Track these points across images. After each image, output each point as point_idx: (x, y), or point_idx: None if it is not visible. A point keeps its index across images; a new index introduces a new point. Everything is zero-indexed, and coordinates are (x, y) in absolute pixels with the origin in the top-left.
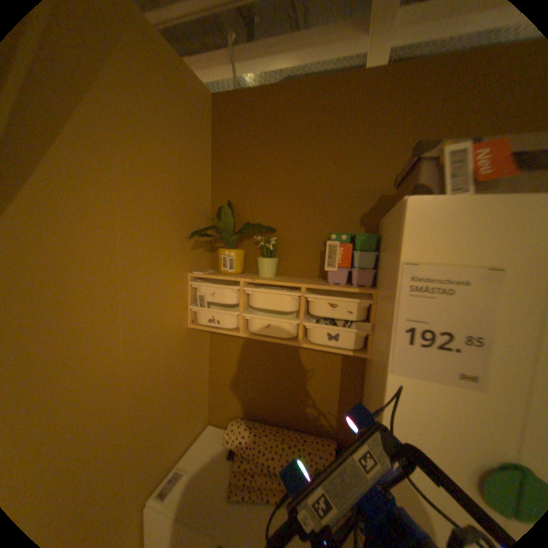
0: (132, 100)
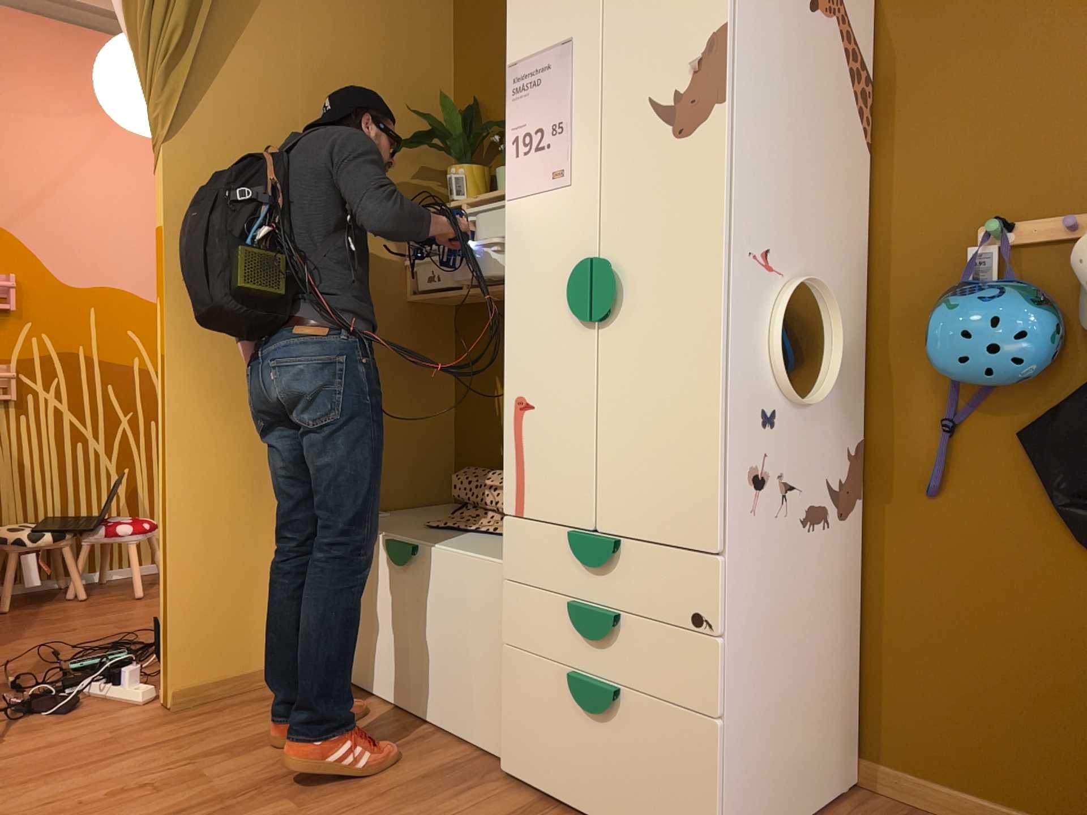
0: None
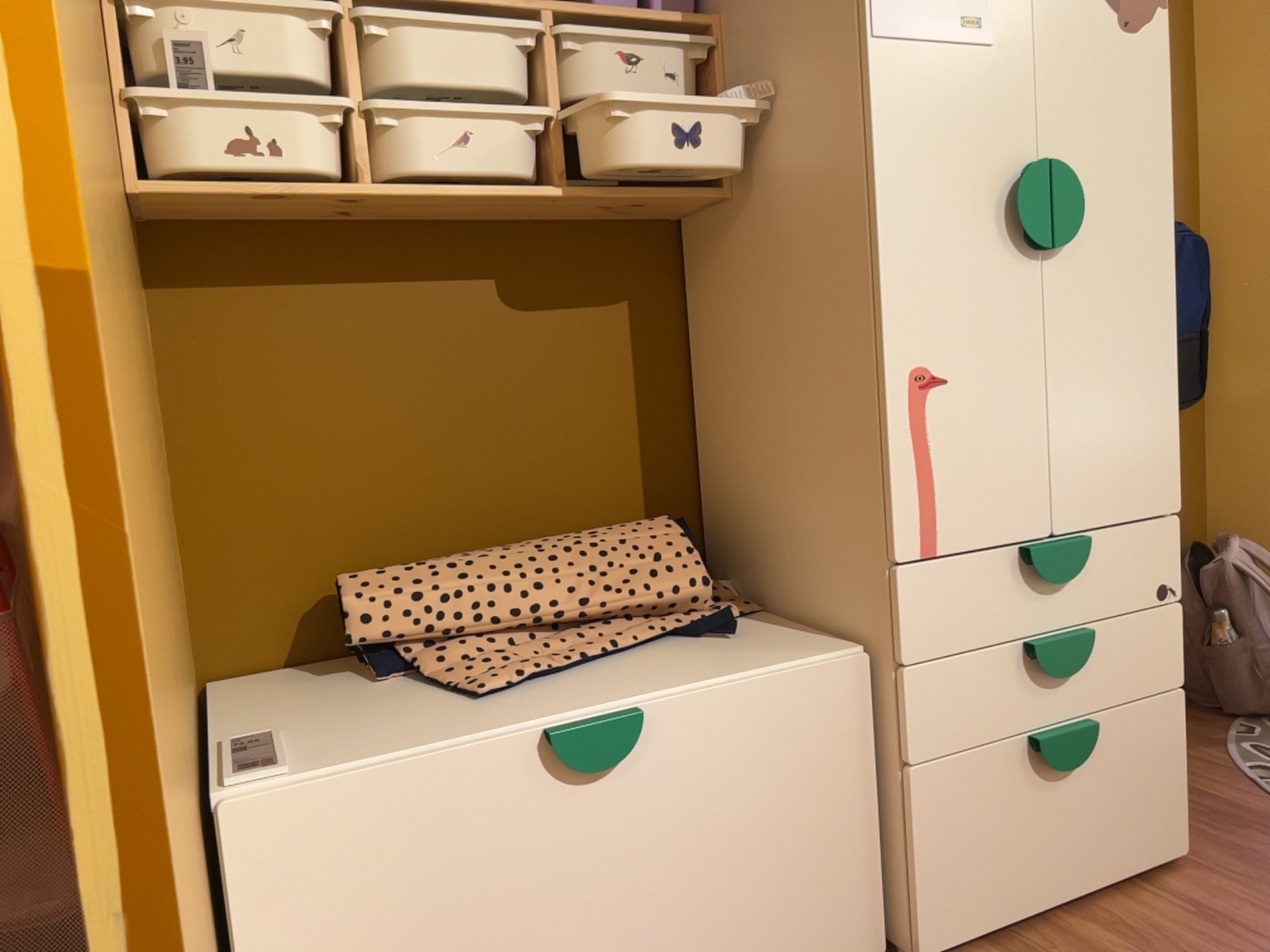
0: None
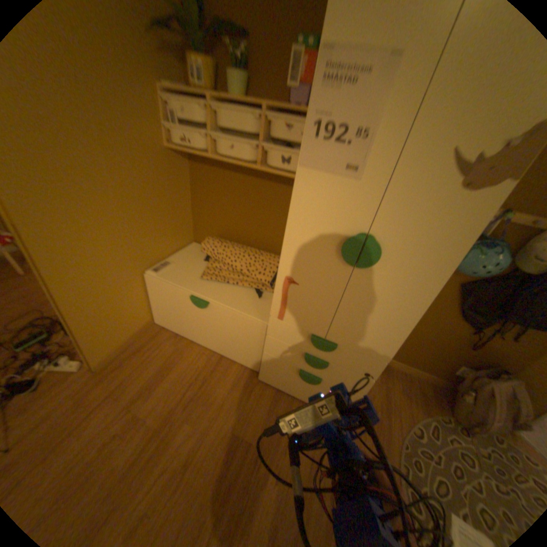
0: None
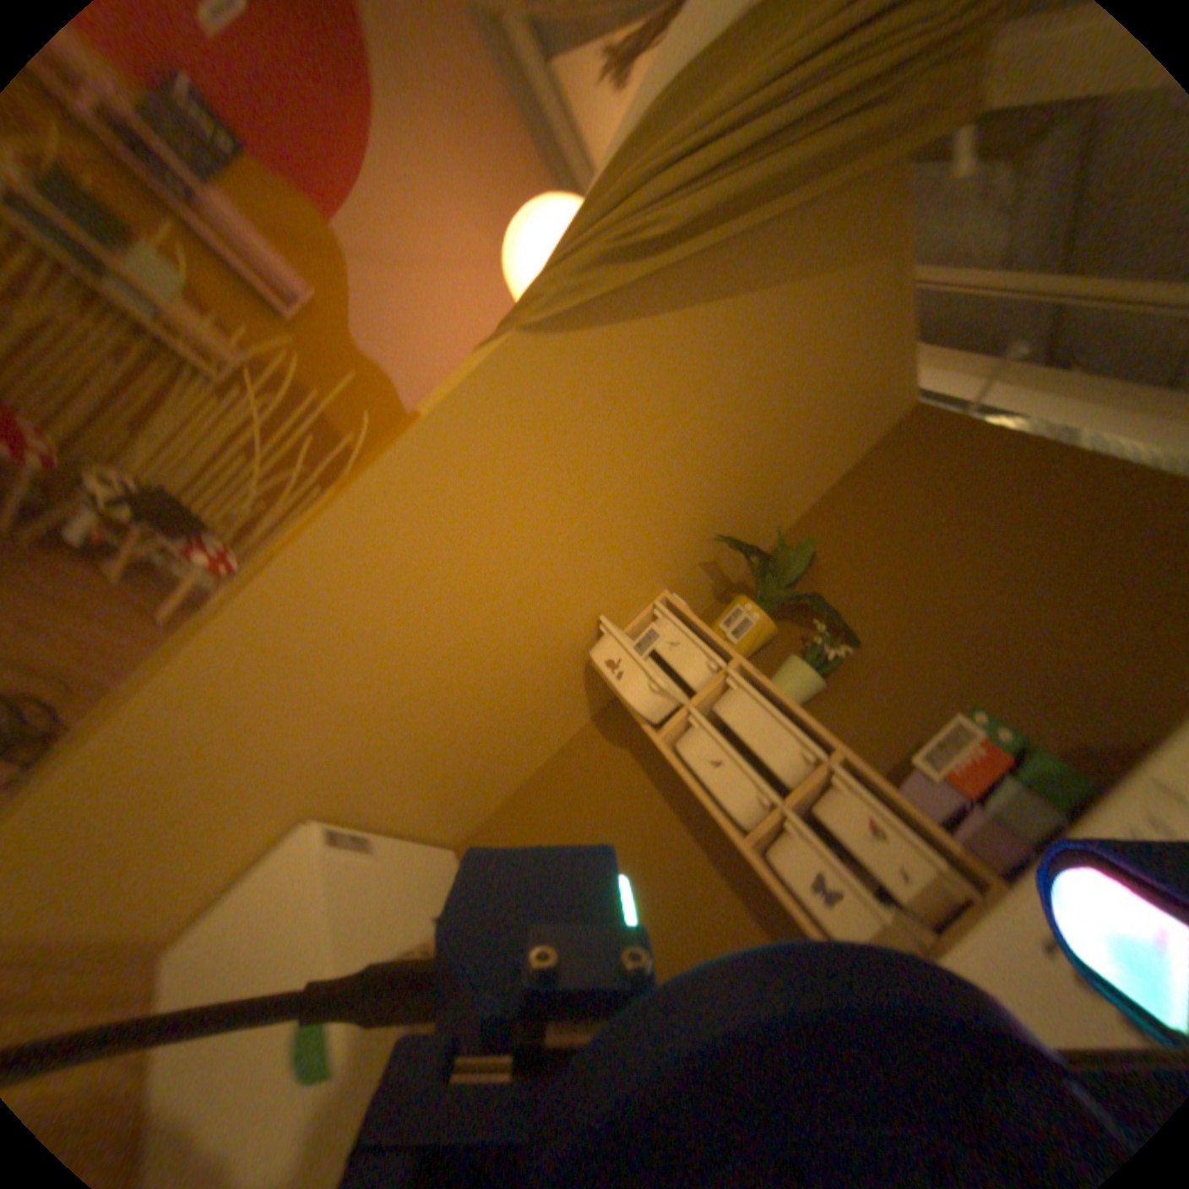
0: (813, 328)
